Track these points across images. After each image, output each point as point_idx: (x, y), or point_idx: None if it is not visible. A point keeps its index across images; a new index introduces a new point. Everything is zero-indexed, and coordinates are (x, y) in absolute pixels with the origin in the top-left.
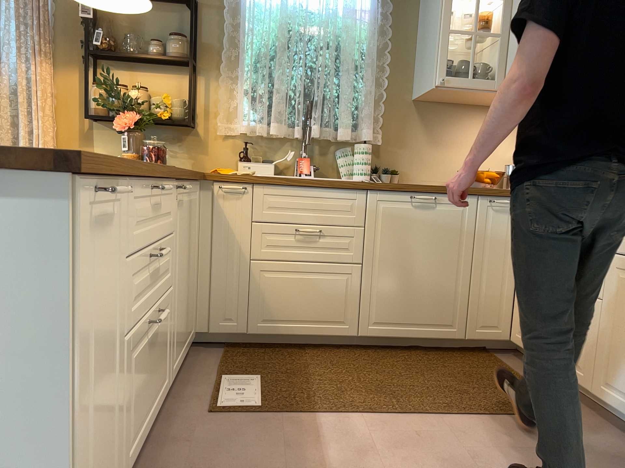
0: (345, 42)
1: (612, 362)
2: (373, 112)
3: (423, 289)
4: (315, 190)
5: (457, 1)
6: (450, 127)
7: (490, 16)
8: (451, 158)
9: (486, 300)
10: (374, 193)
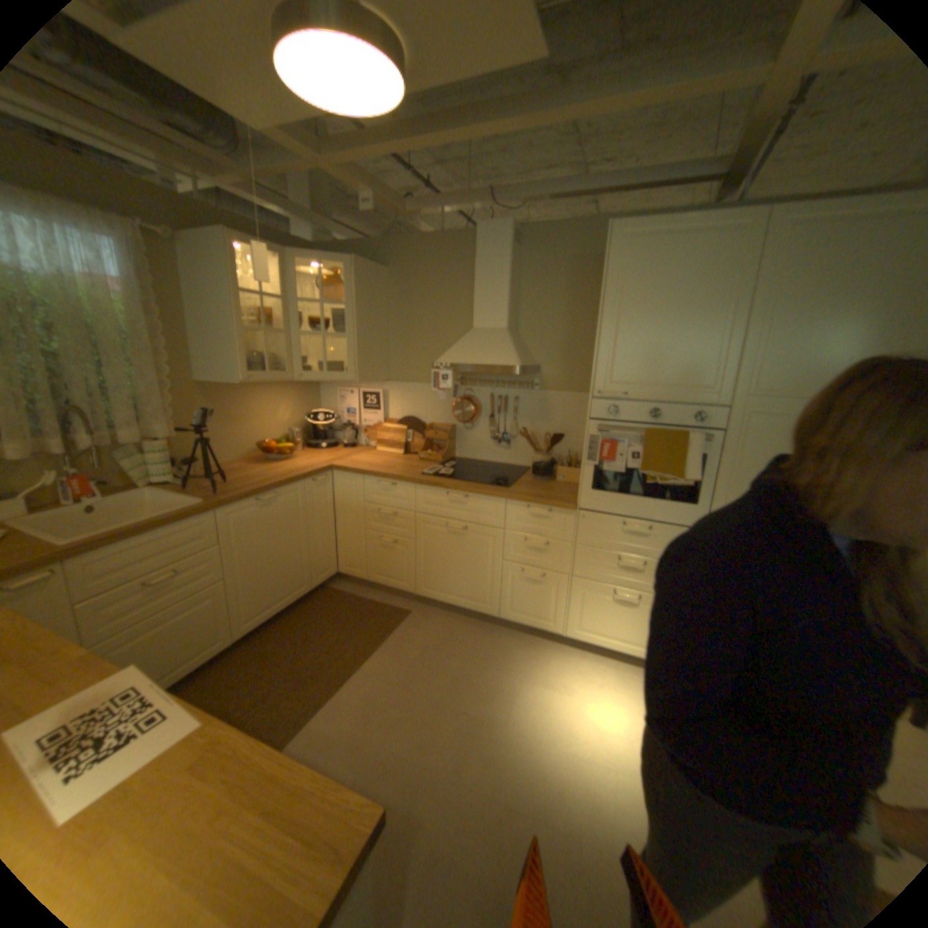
0: (97, 324)
1: (426, 574)
2: (150, 403)
3: (277, 572)
4: (154, 535)
5: (229, 288)
6: (233, 404)
7: (258, 303)
8: (240, 433)
9: (319, 554)
10: (220, 512)
